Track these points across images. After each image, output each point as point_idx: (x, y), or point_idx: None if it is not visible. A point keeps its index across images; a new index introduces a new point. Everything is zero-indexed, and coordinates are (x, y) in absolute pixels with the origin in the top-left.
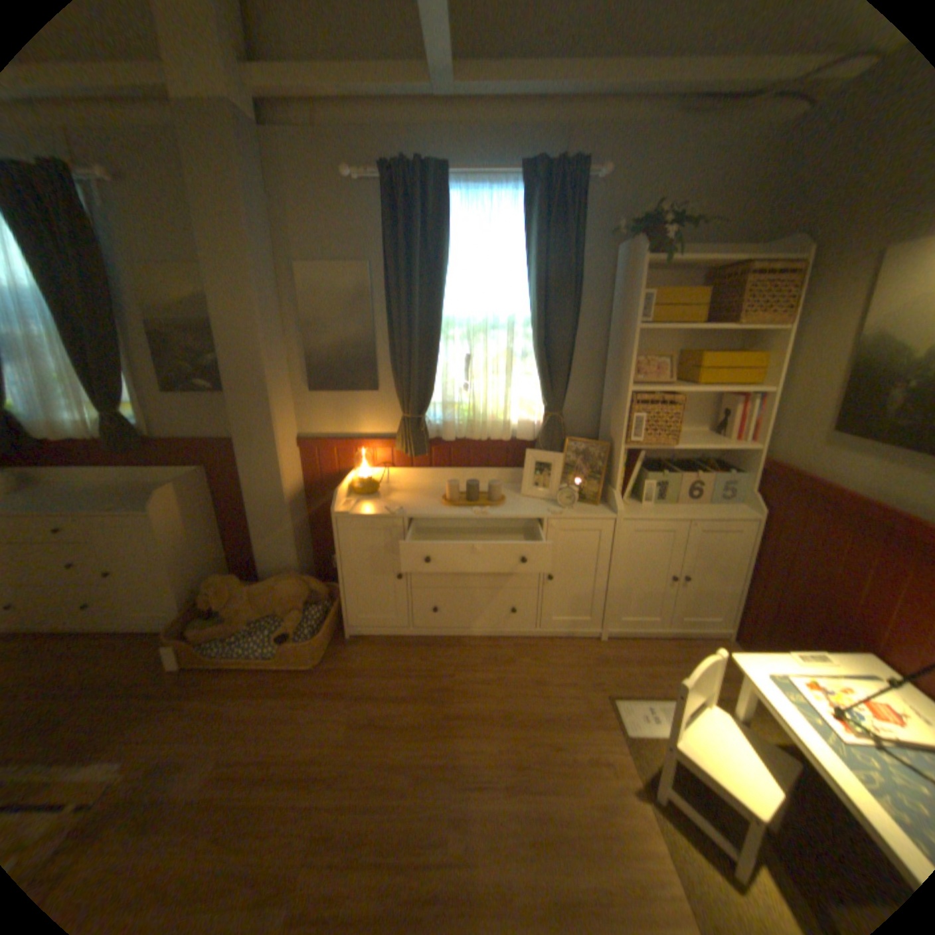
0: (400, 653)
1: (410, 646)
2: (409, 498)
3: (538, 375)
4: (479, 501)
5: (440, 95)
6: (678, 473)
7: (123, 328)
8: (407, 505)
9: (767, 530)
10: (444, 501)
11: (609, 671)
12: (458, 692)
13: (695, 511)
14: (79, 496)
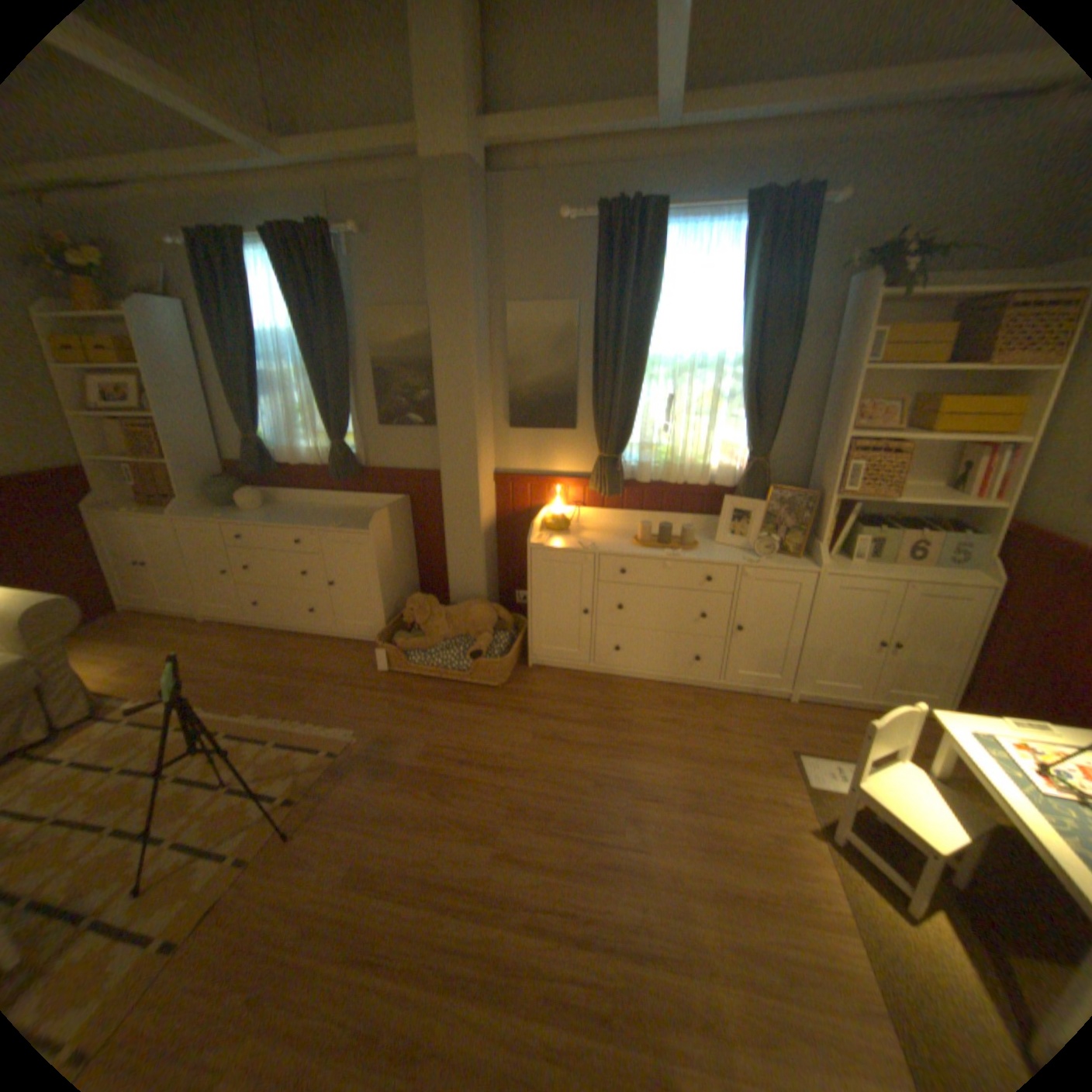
0: (580, 685)
1: (590, 681)
2: (599, 537)
3: (745, 417)
4: (670, 545)
5: (665, 128)
6: (899, 529)
7: (353, 366)
8: (598, 543)
9: (1003, 599)
10: (634, 543)
11: (796, 730)
12: (636, 724)
13: (915, 572)
14: (311, 515)
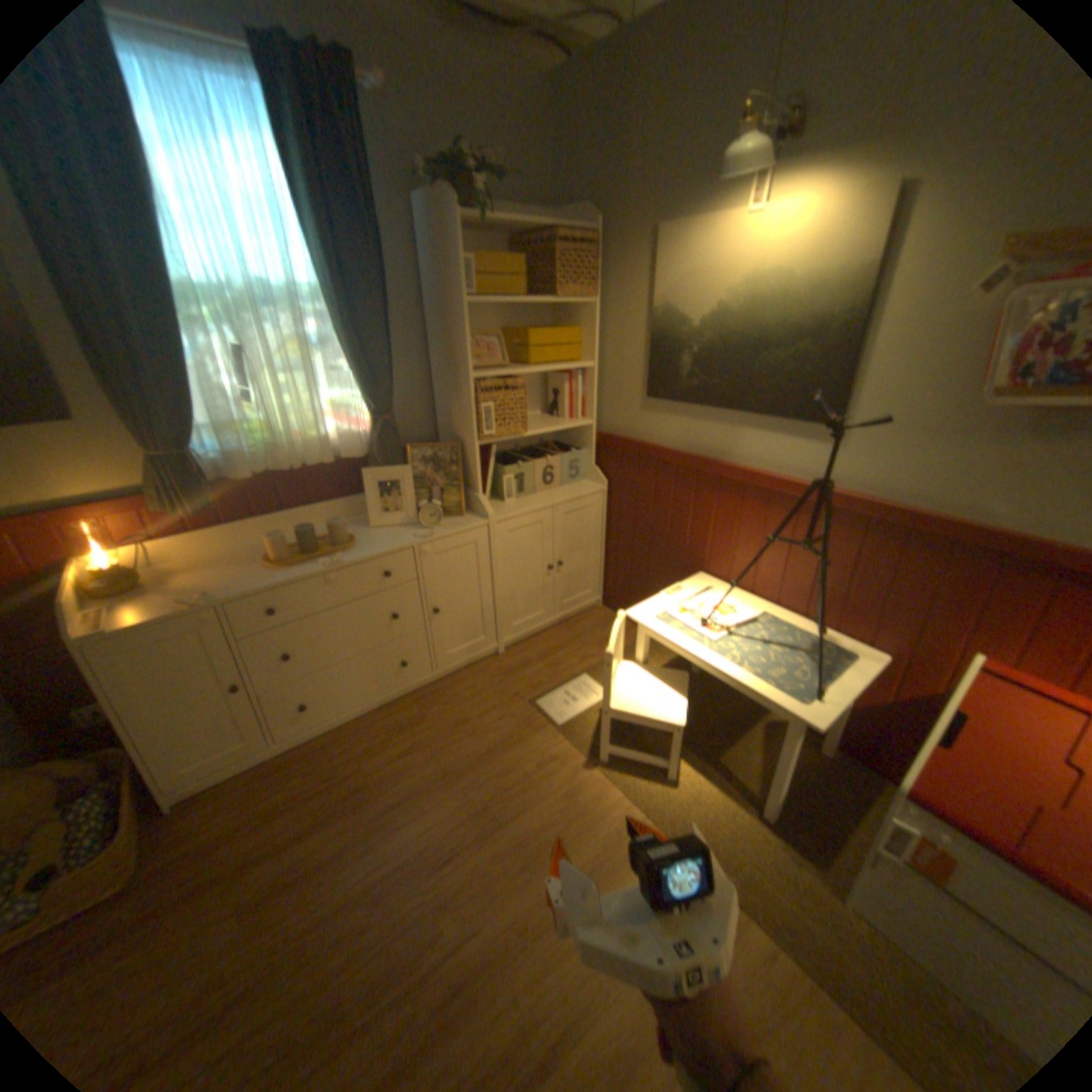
0: (269, 785)
1: (280, 769)
2: (206, 577)
3: (353, 370)
4: (321, 550)
5: None
6: (529, 462)
7: None
8: (211, 587)
9: (608, 499)
10: (268, 565)
11: (517, 679)
12: (373, 784)
13: (552, 497)
14: None
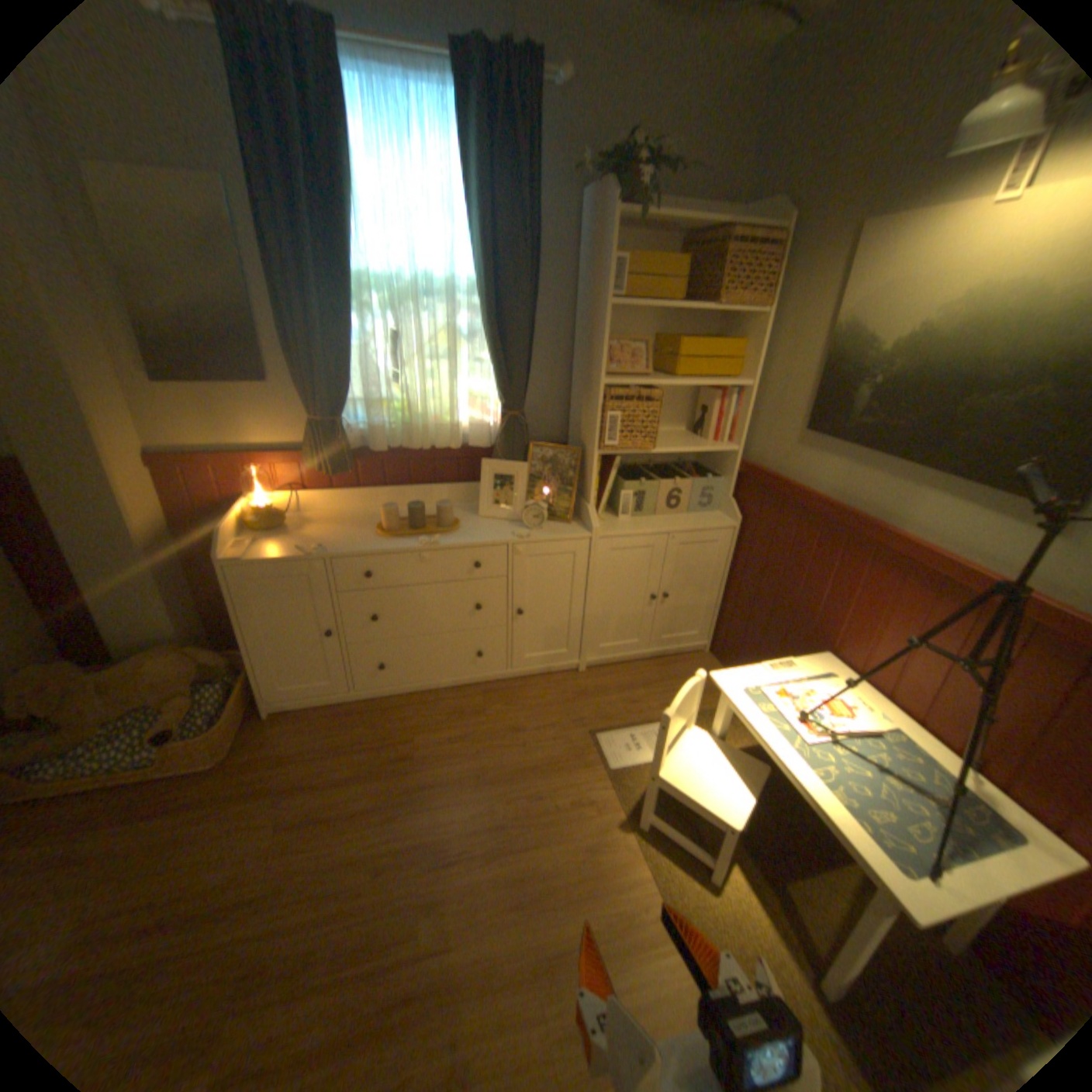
0: (341, 725)
1: (354, 714)
2: (331, 531)
3: (491, 363)
4: (427, 528)
5: None
6: (655, 480)
7: None
8: (330, 541)
9: (740, 537)
10: (380, 532)
11: (588, 703)
12: (419, 758)
13: (672, 522)
14: None
